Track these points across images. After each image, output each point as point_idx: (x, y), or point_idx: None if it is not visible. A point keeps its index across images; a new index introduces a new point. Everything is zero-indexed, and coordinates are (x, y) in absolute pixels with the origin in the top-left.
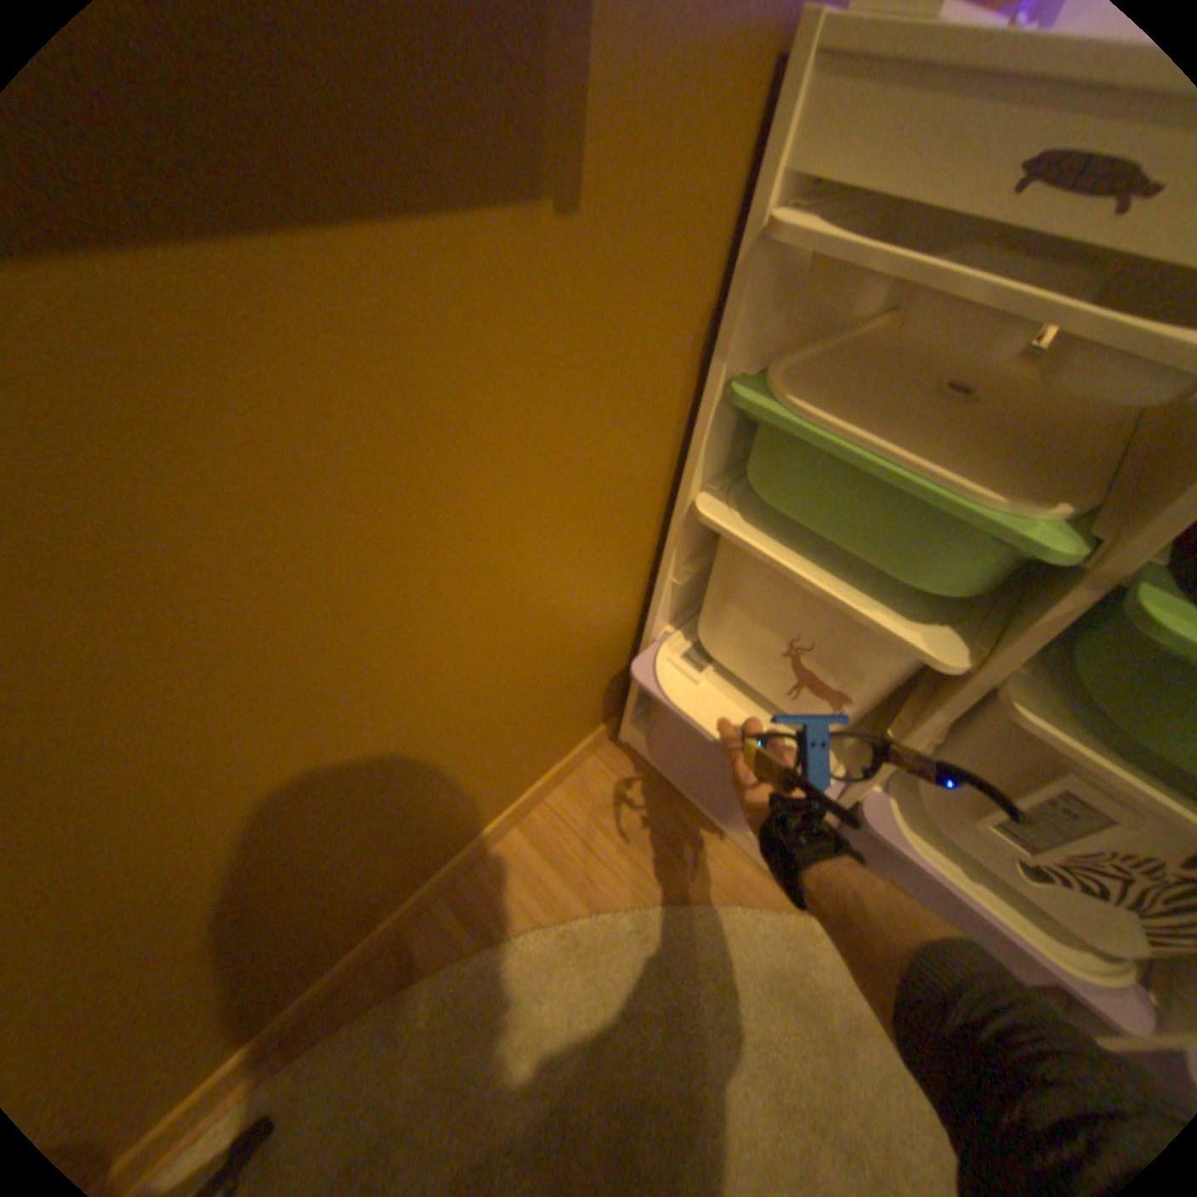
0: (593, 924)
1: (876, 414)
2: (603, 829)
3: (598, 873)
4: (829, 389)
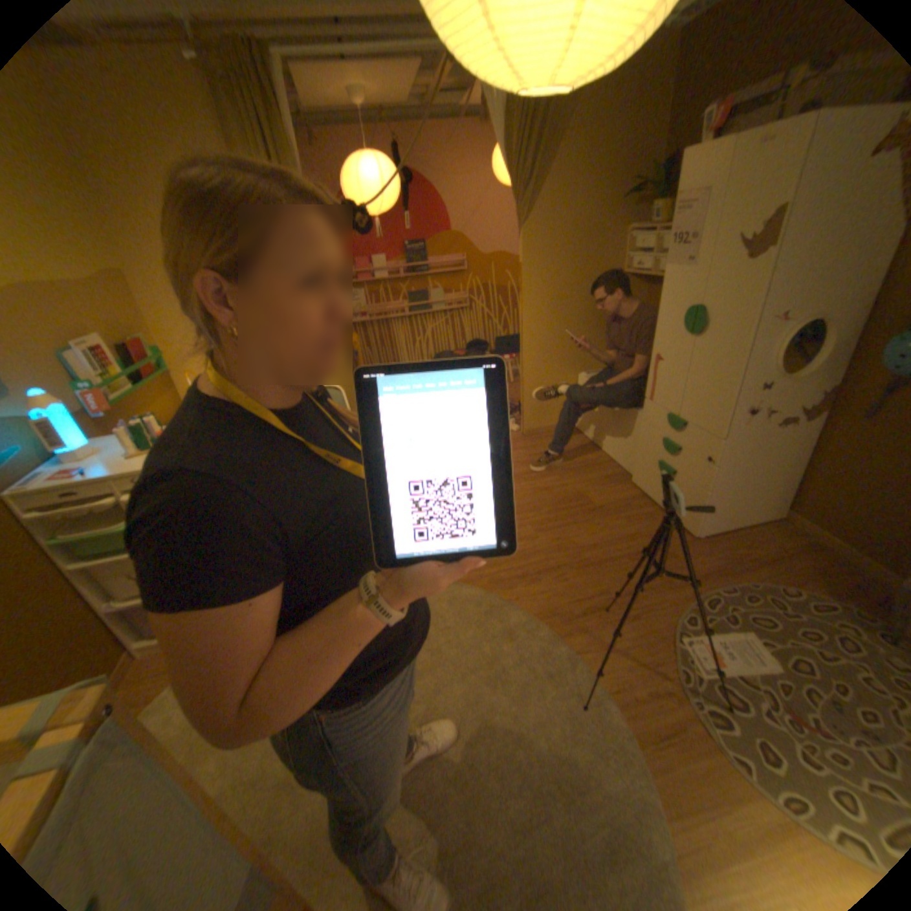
0: (151, 705)
1: (88, 527)
2: (143, 685)
3: (147, 696)
4: (75, 529)
